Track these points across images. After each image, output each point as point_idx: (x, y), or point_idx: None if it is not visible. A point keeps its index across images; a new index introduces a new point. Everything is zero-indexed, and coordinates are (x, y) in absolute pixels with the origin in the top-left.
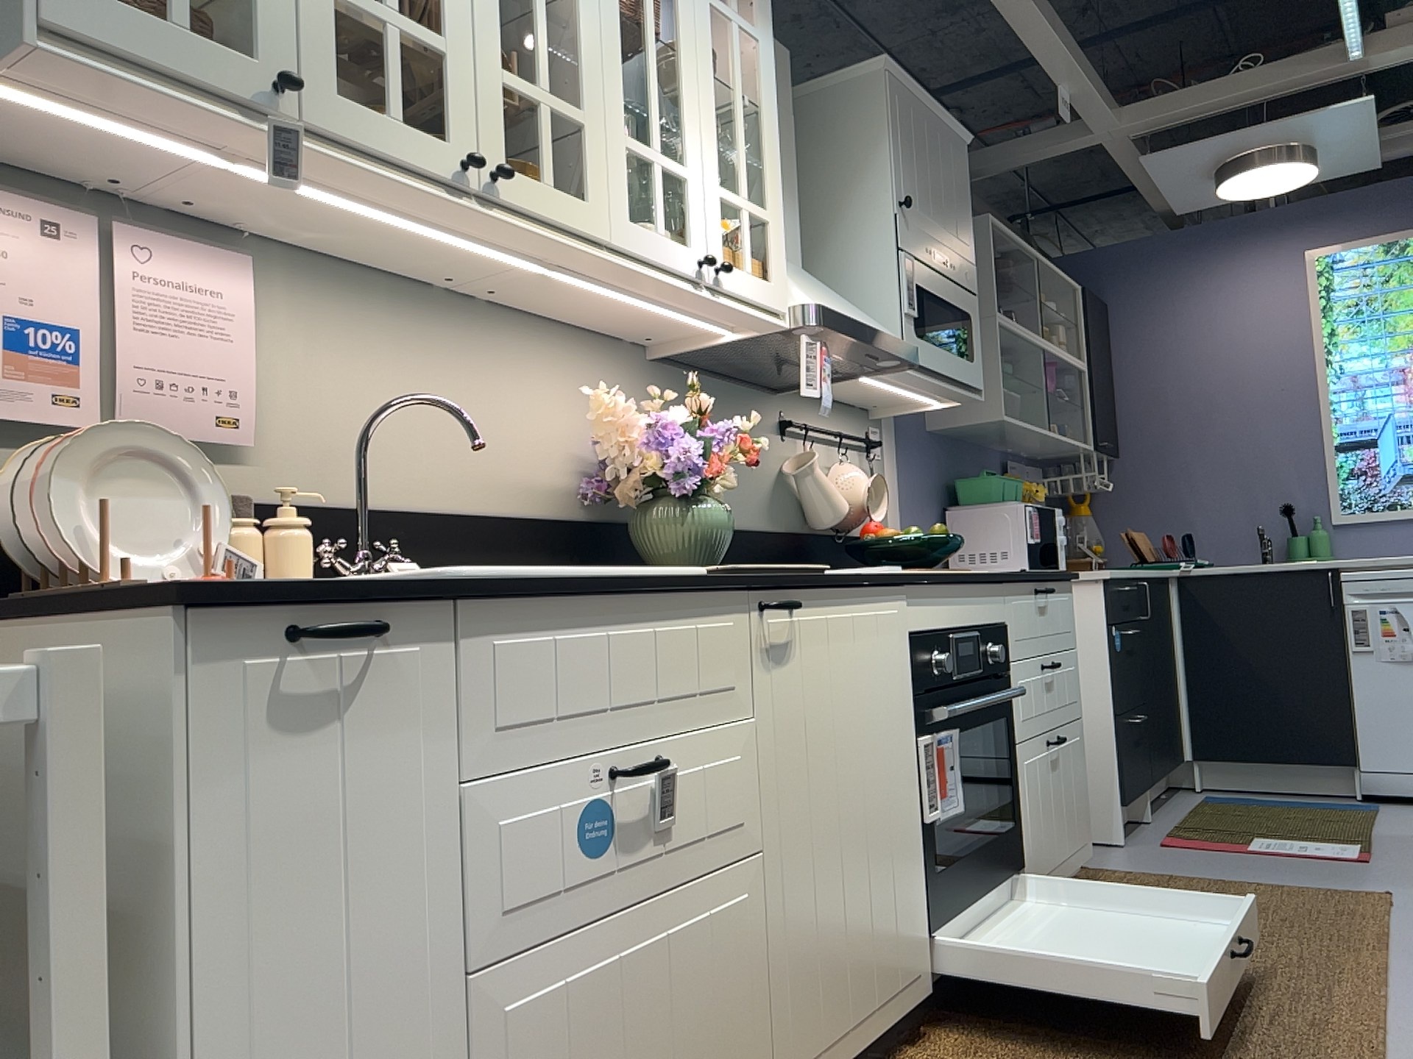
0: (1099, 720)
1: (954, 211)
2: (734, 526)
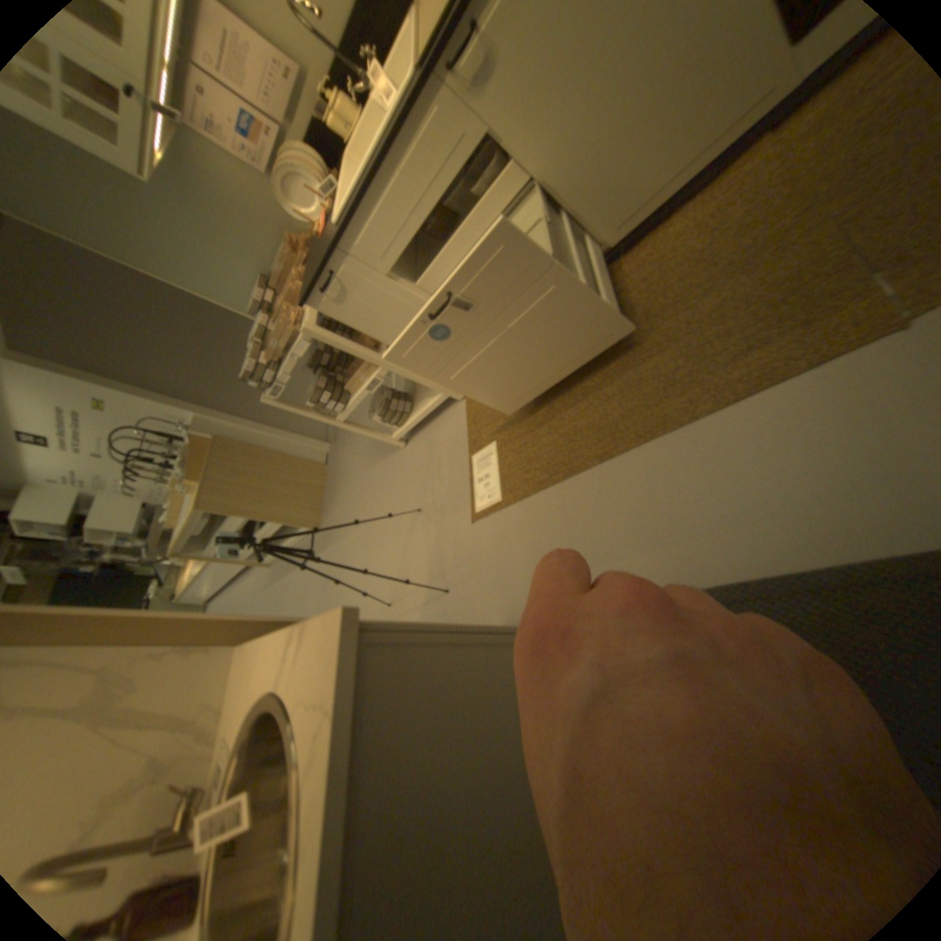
0: None
1: None
2: None
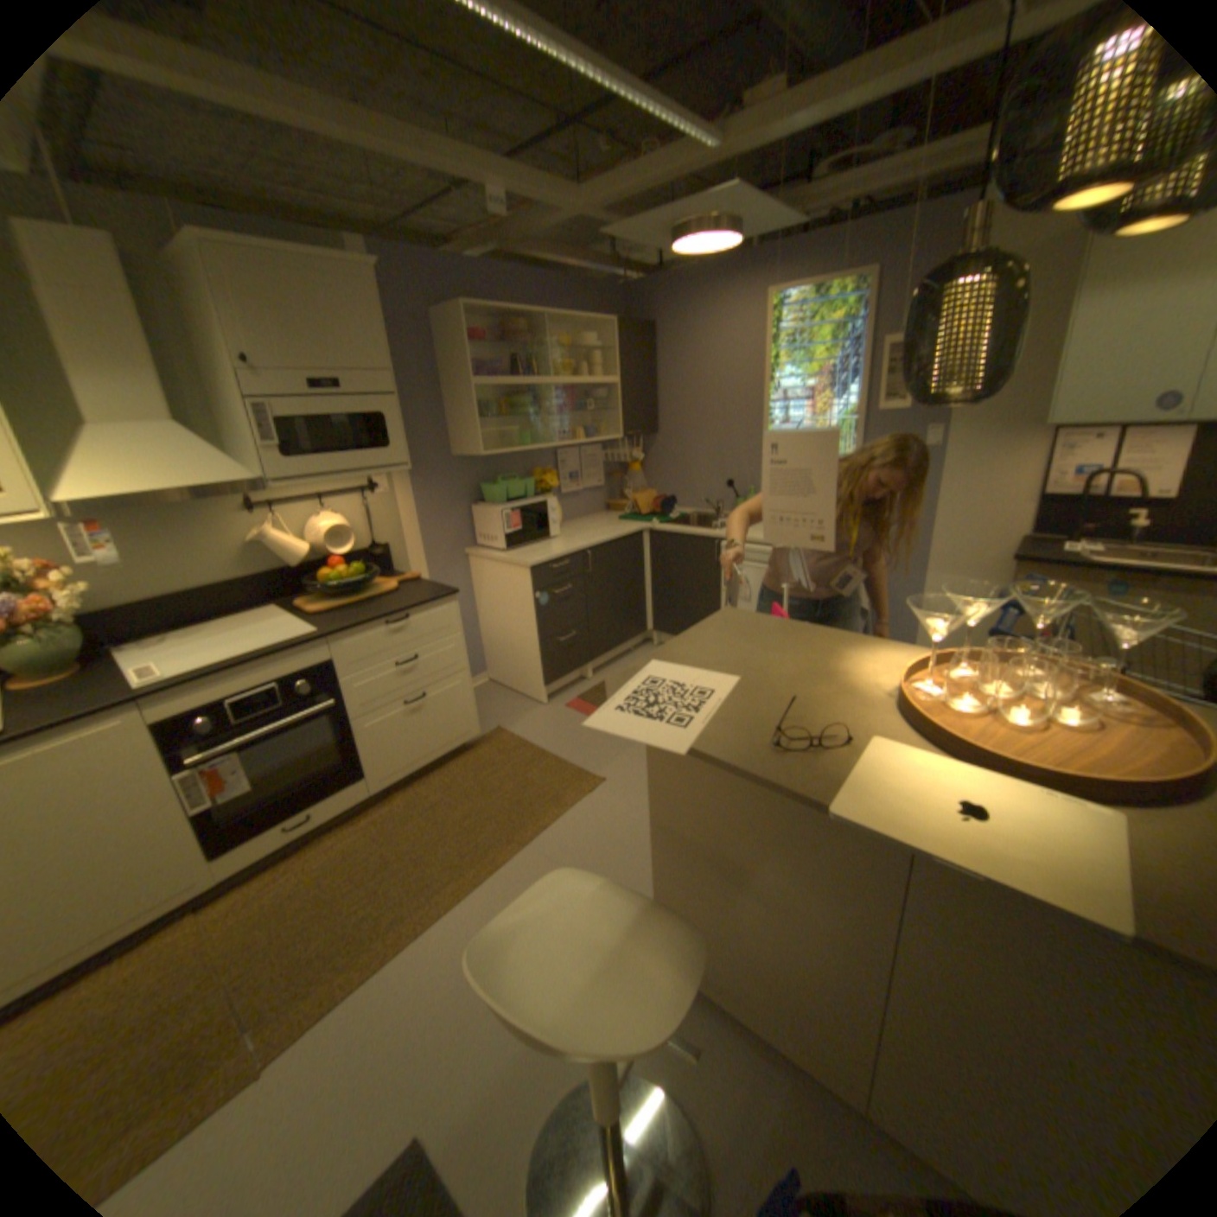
0: (532, 642)
1: (341, 336)
2: (189, 587)
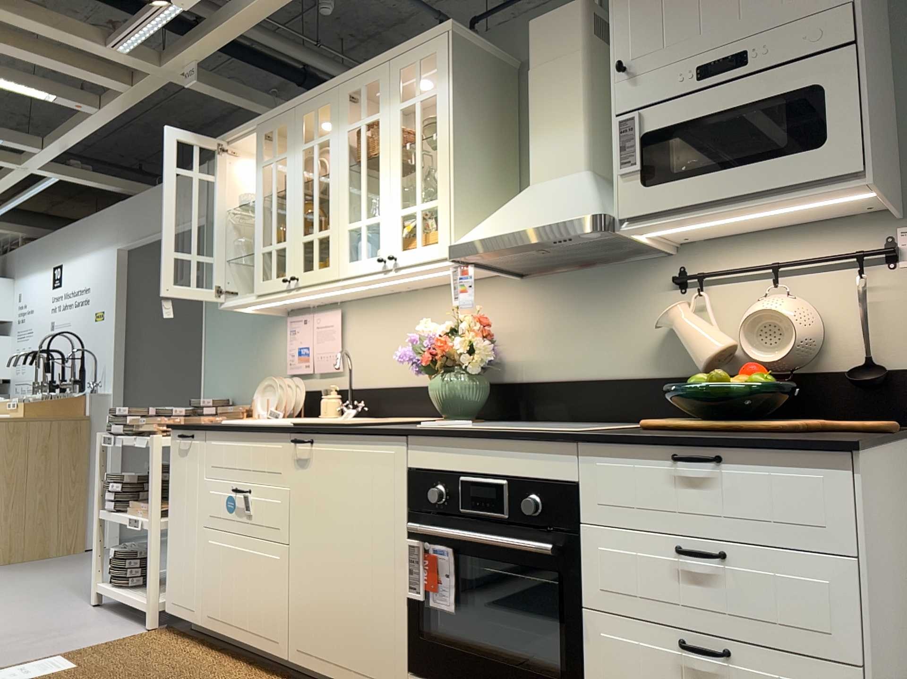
0: None
1: None
2: (598, 377)
